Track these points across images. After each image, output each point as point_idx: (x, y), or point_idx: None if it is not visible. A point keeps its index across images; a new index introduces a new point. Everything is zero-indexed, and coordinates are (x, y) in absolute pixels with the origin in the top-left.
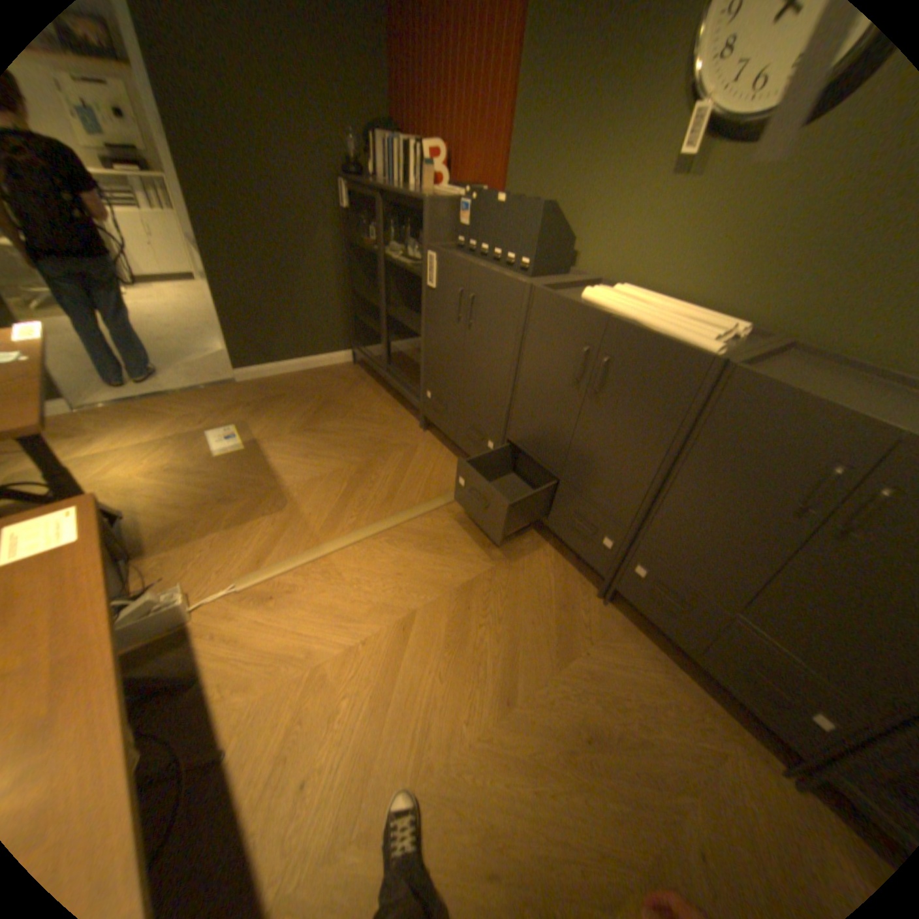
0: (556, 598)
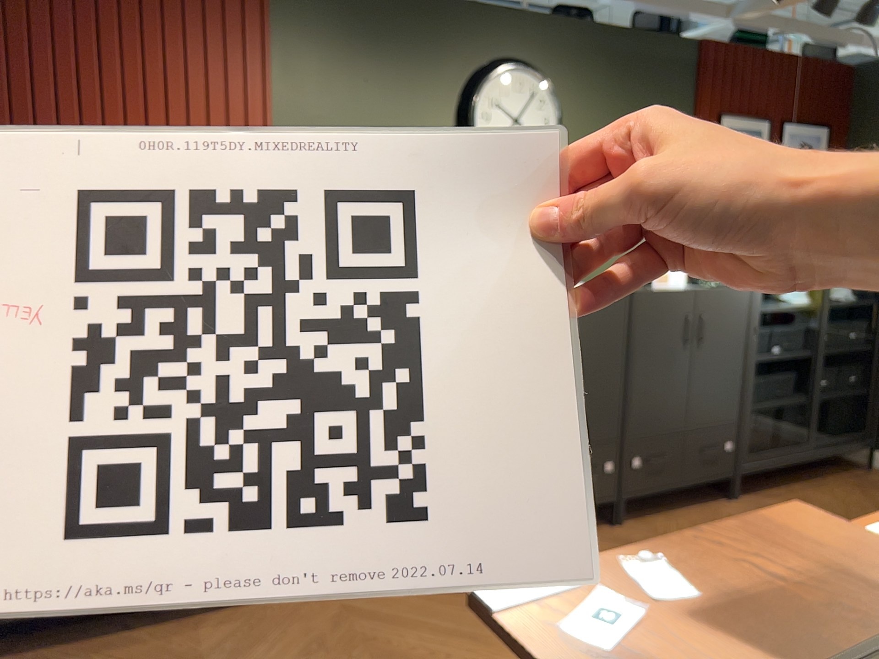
0: None
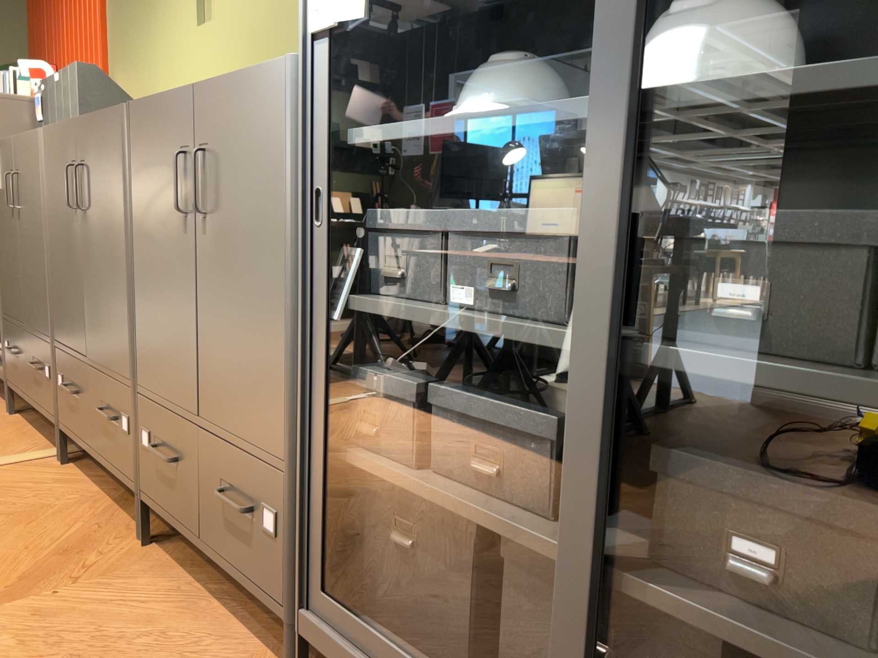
0: (61, 547)
